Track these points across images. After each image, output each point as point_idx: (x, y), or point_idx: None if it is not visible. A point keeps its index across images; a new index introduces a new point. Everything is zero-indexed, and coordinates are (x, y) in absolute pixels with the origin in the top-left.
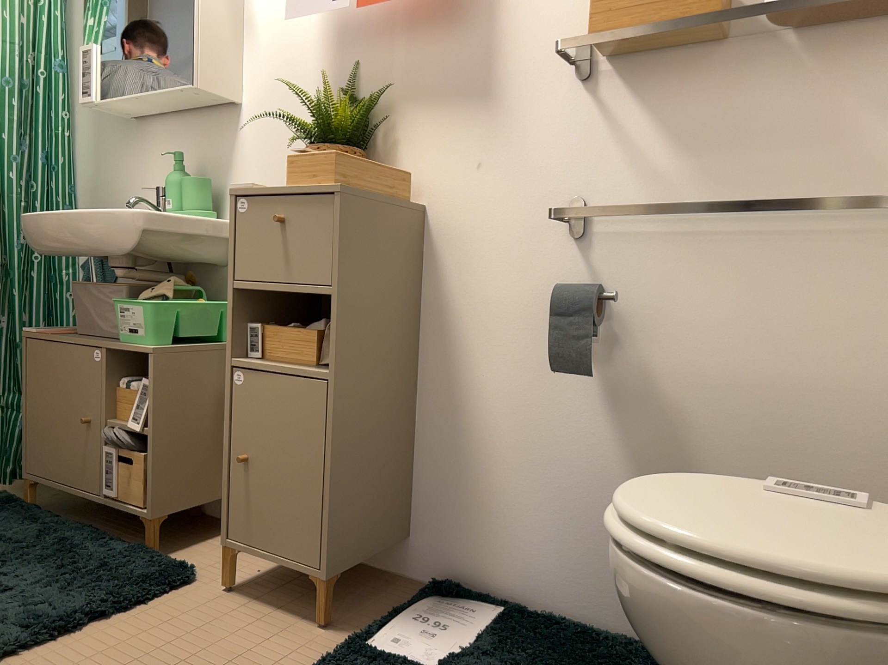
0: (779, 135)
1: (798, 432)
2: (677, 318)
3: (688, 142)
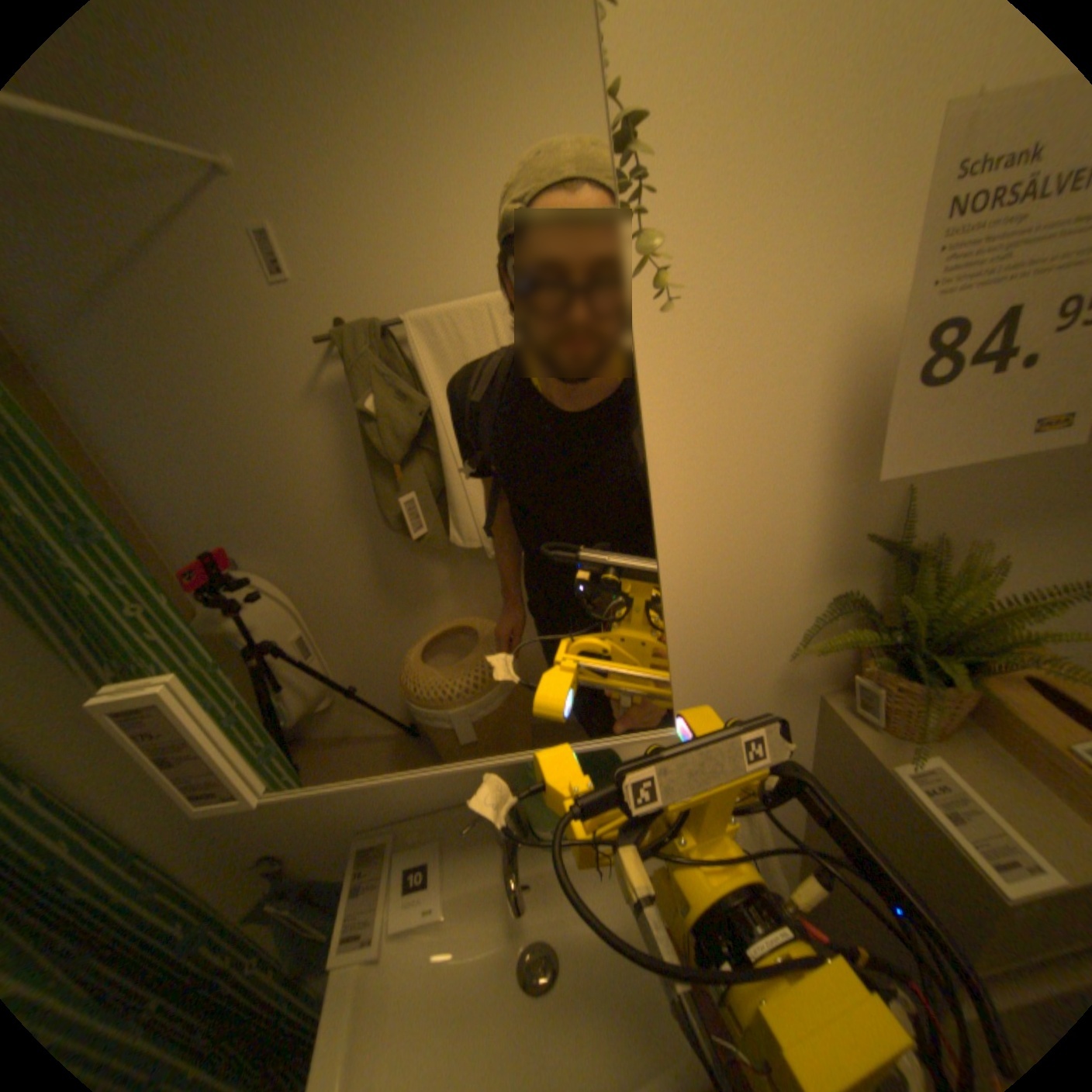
0: None
1: None
2: None
3: None
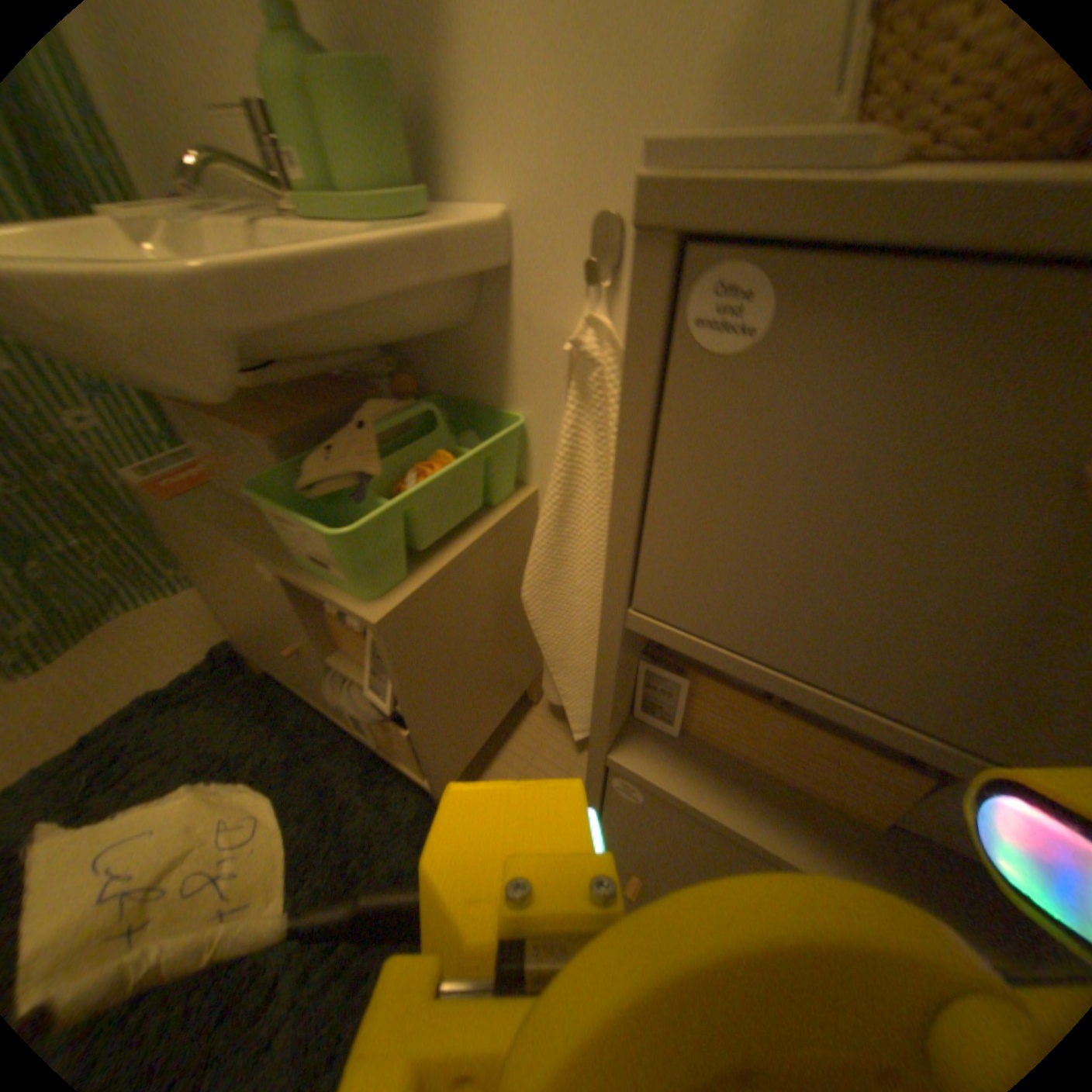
0: None
1: None
2: None
3: None
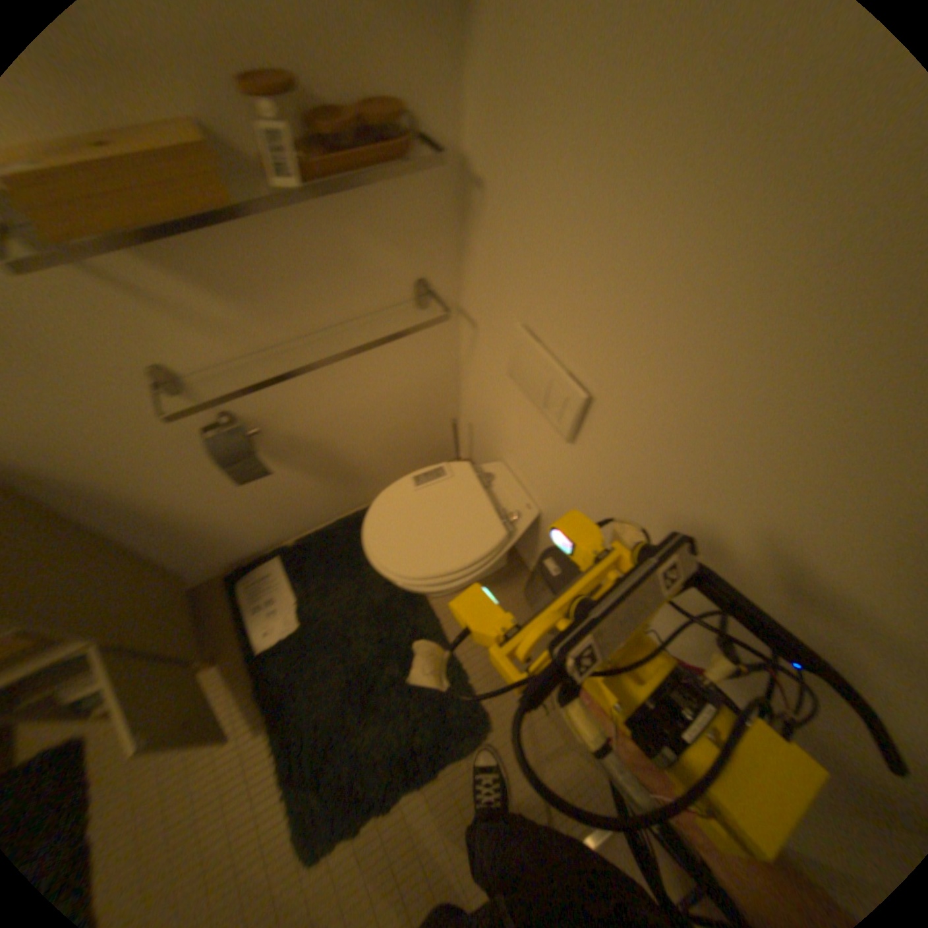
0: (313, 266)
1: (382, 418)
2: (294, 405)
3: (234, 289)
